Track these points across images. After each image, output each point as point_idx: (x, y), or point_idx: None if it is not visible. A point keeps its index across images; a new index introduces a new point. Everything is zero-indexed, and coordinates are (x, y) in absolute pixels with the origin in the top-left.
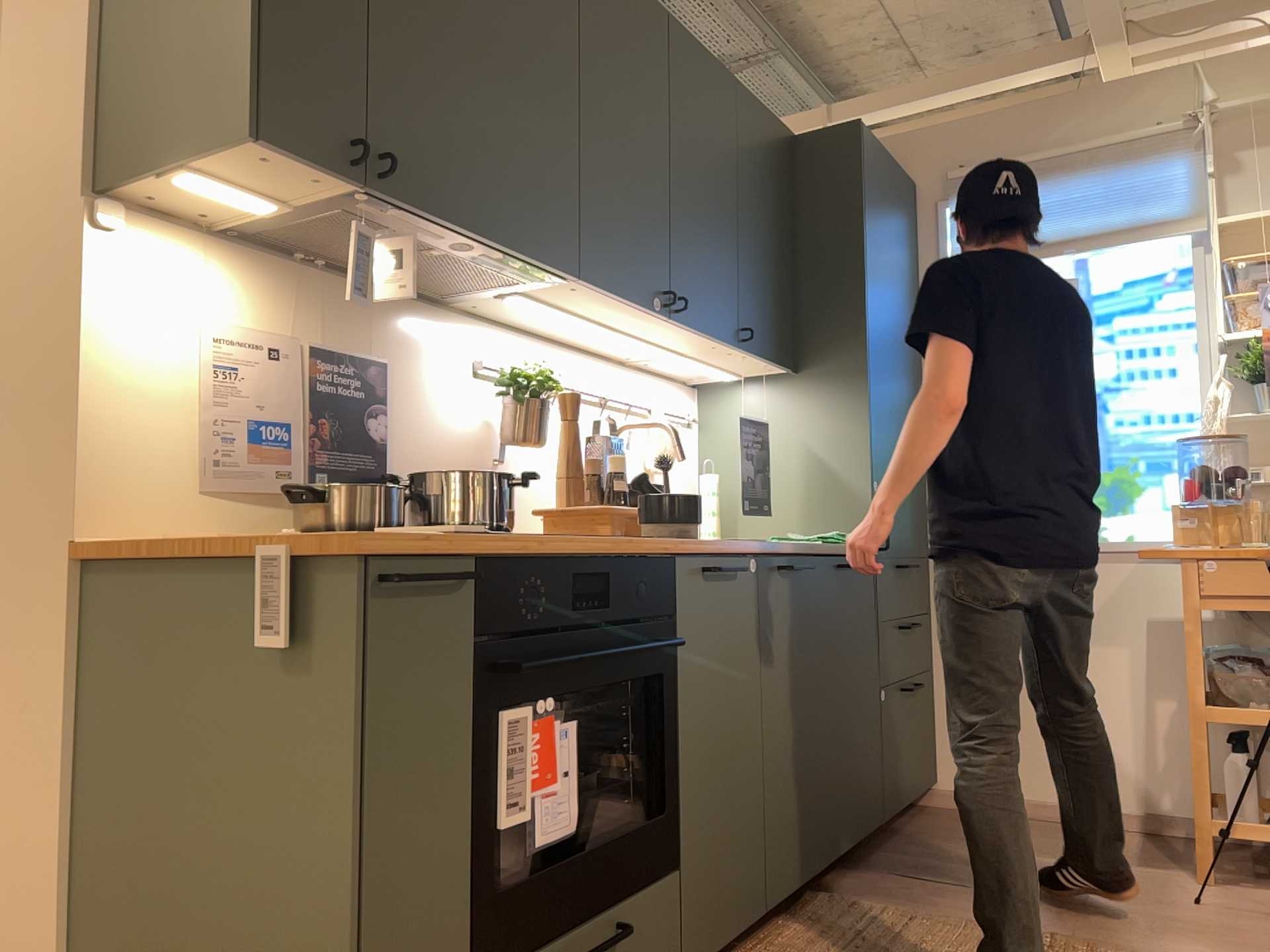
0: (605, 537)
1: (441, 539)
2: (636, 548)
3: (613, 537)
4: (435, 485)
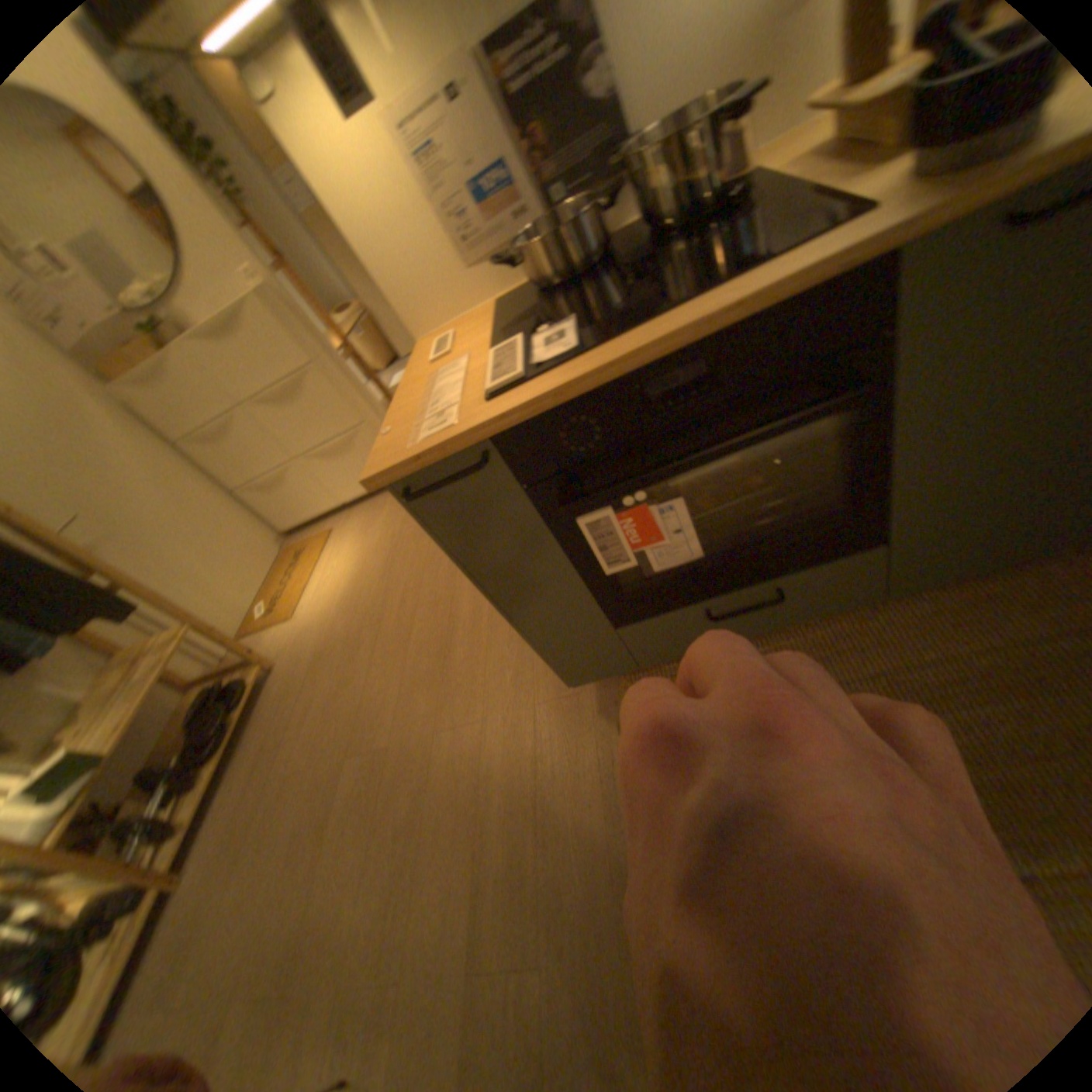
0: (748, 267)
1: (458, 427)
2: (785, 282)
3: (760, 264)
4: (642, 160)
